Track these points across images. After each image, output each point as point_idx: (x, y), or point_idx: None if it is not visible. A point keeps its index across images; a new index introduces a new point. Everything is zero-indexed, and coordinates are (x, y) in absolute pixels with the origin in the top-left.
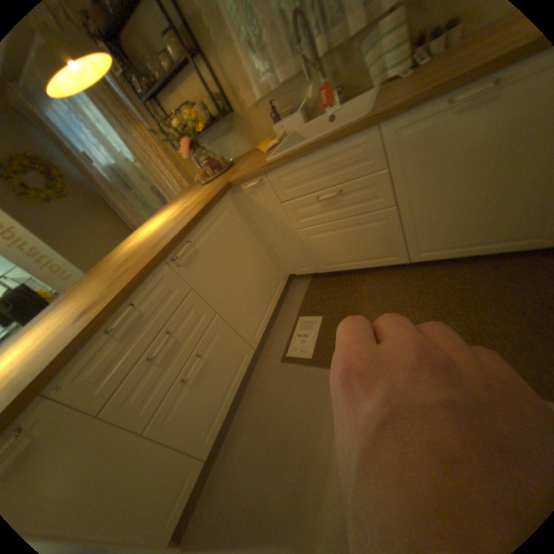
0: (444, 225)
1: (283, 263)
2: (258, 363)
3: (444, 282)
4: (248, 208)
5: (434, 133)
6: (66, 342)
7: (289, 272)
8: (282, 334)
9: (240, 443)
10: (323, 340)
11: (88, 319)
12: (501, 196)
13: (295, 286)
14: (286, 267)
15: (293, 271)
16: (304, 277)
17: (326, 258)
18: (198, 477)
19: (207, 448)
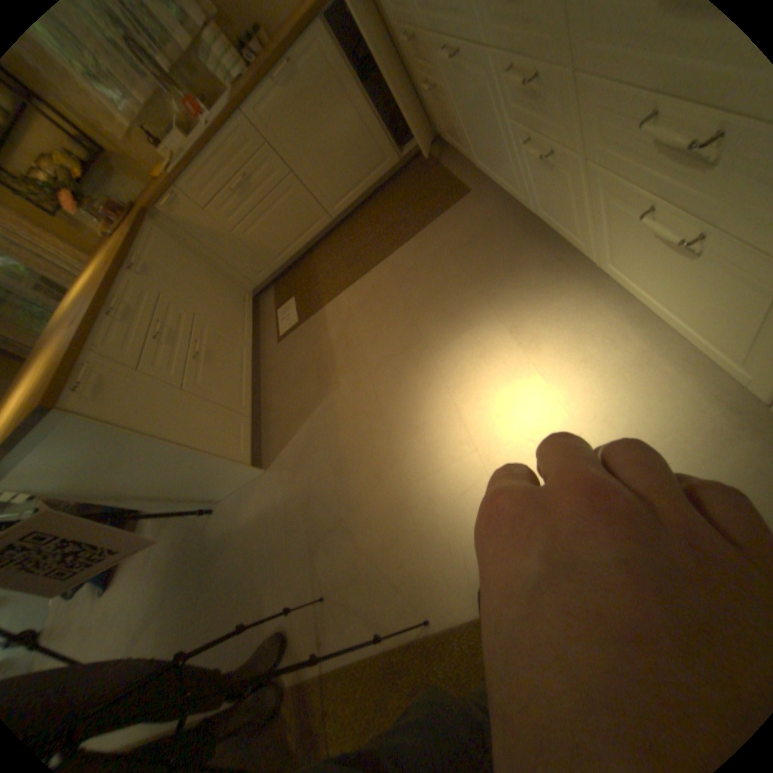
0: (332, 173)
1: (240, 279)
2: (262, 359)
3: (360, 220)
4: (176, 230)
5: (278, 103)
6: (80, 321)
7: (251, 287)
8: (271, 330)
9: (275, 399)
10: (302, 306)
11: (85, 310)
12: (346, 136)
13: (265, 298)
14: (246, 283)
15: (254, 284)
16: (269, 288)
17: (273, 250)
18: (251, 427)
19: (248, 408)
